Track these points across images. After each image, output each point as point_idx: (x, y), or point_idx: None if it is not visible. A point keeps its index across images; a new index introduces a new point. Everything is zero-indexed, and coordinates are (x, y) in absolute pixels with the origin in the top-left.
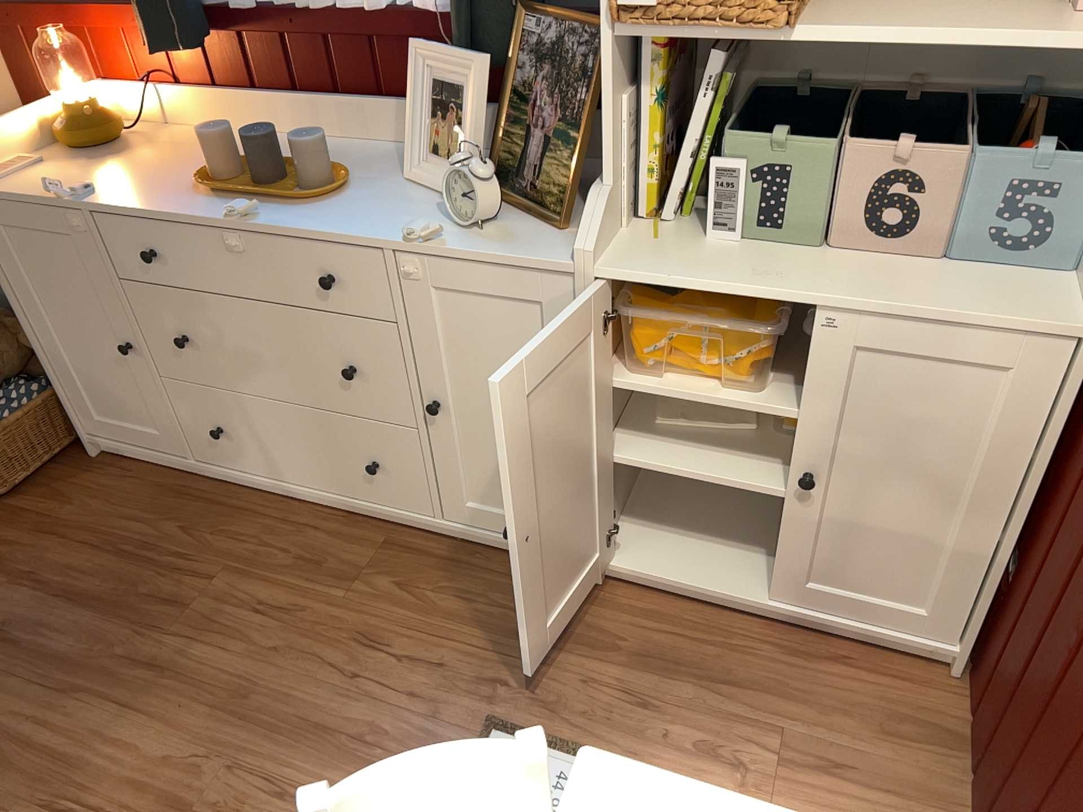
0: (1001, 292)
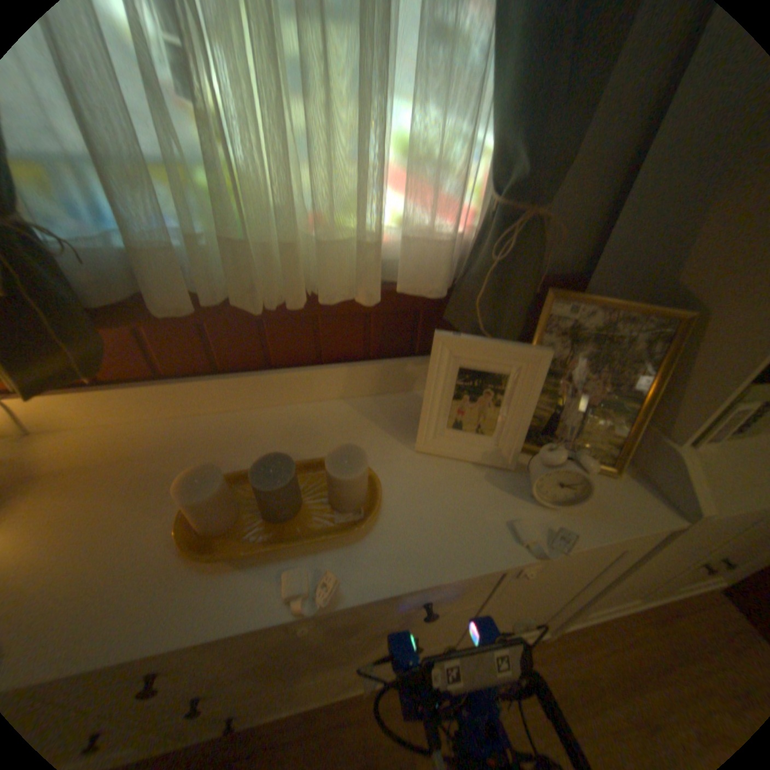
0: None
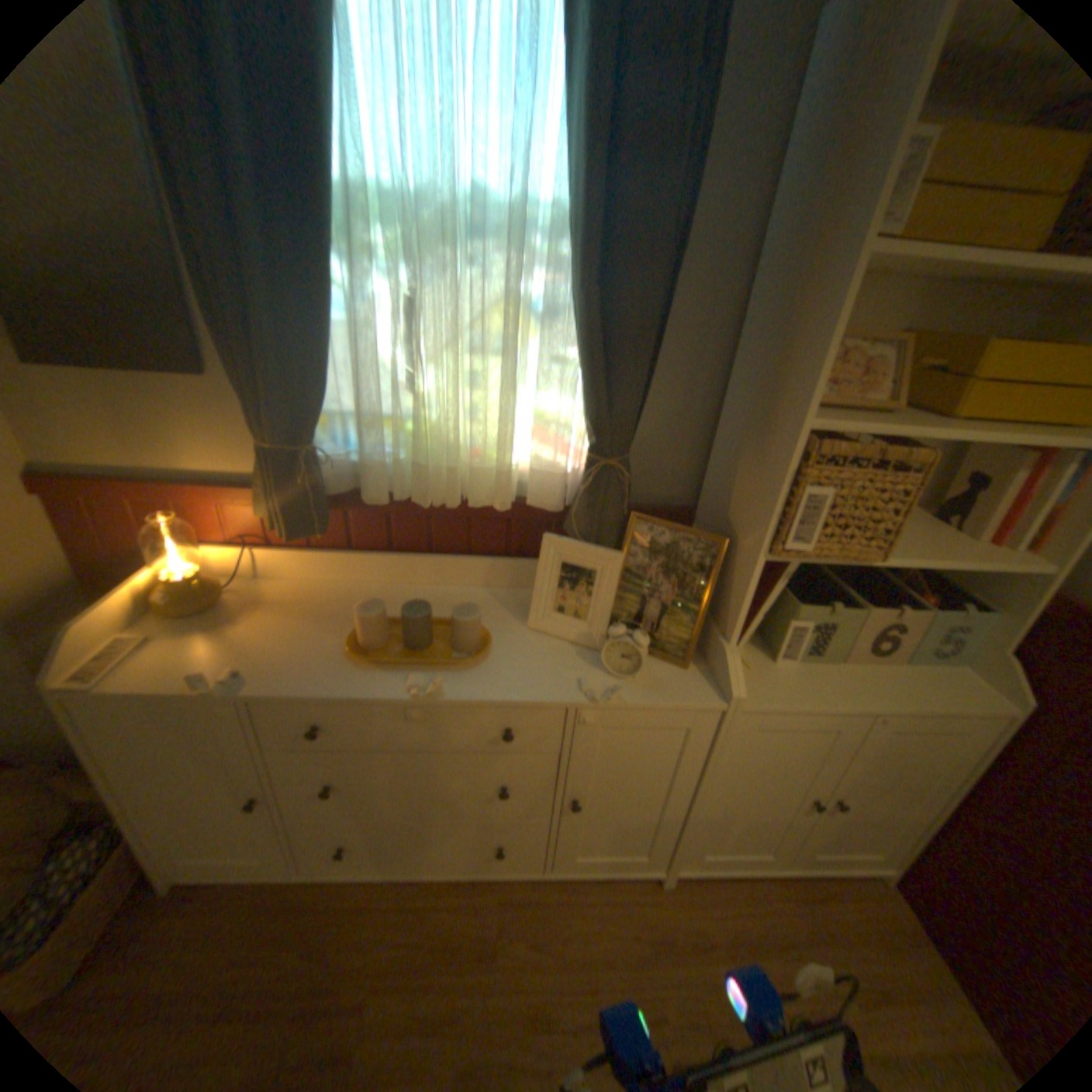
0: (959, 684)
